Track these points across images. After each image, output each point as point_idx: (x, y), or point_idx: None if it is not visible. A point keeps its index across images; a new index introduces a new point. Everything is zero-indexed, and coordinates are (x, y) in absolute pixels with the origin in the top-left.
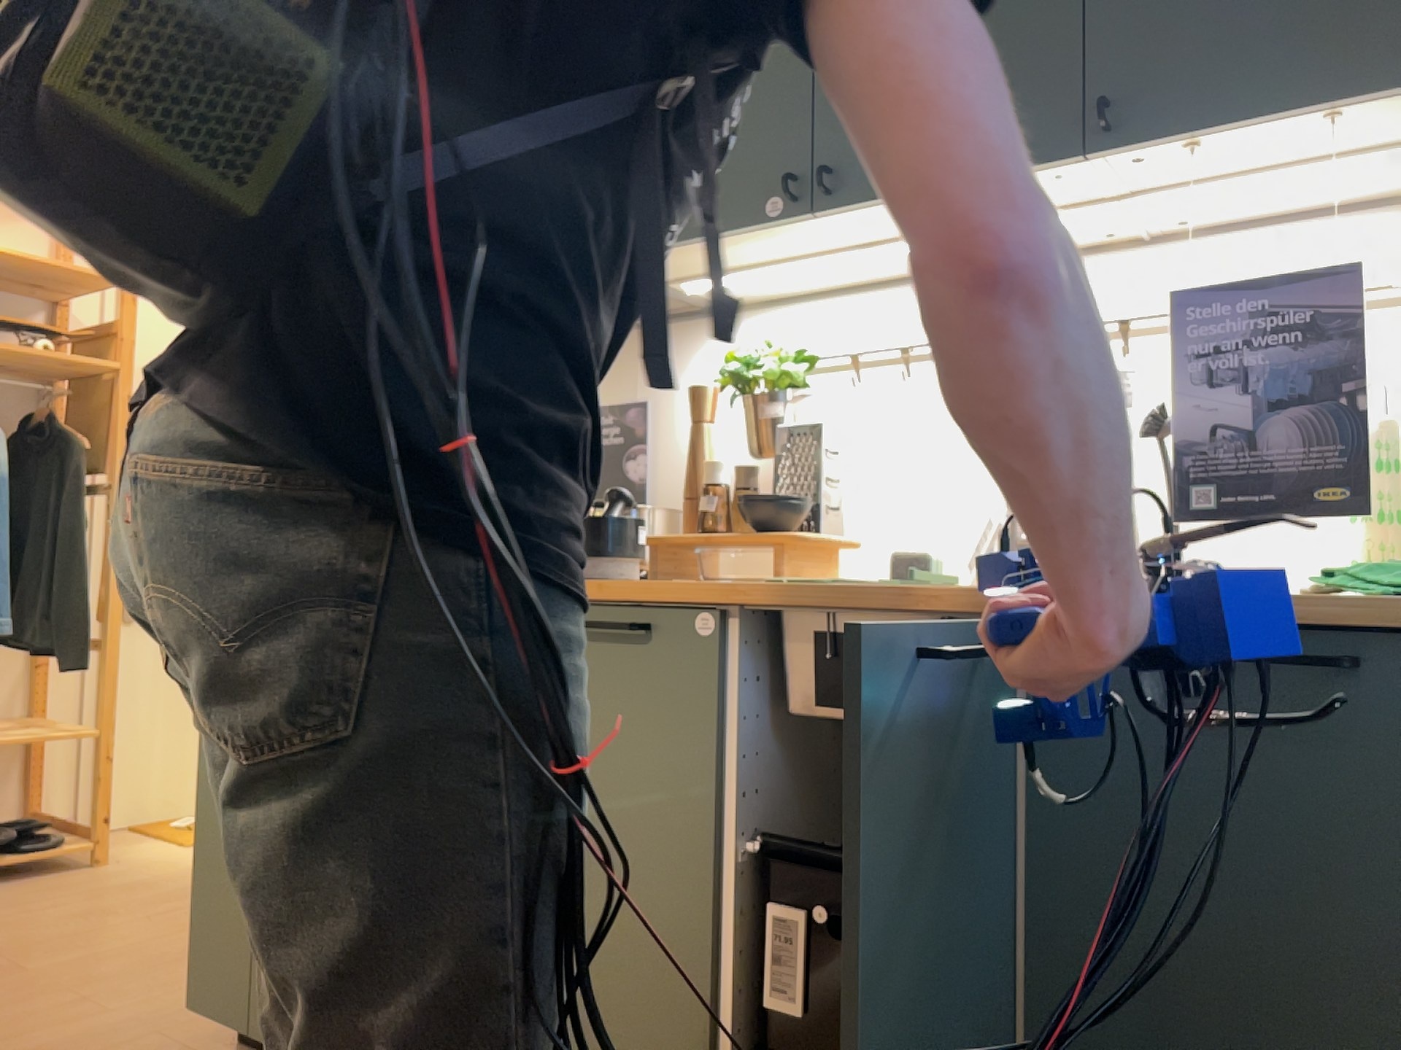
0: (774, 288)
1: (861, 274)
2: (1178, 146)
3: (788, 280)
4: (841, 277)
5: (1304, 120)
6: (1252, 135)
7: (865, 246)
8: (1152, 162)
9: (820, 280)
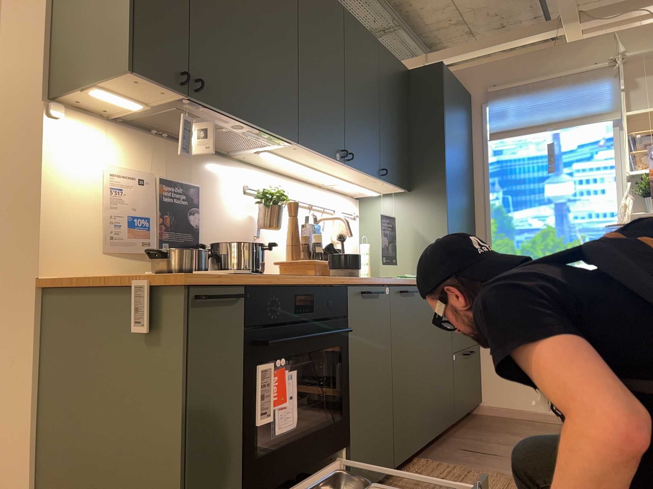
0: (256, 159)
1: (281, 167)
2: (384, 181)
3: (268, 160)
4: (275, 165)
5: (394, 186)
6: (387, 184)
7: (316, 168)
8: (376, 181)
9: (269, 163)
